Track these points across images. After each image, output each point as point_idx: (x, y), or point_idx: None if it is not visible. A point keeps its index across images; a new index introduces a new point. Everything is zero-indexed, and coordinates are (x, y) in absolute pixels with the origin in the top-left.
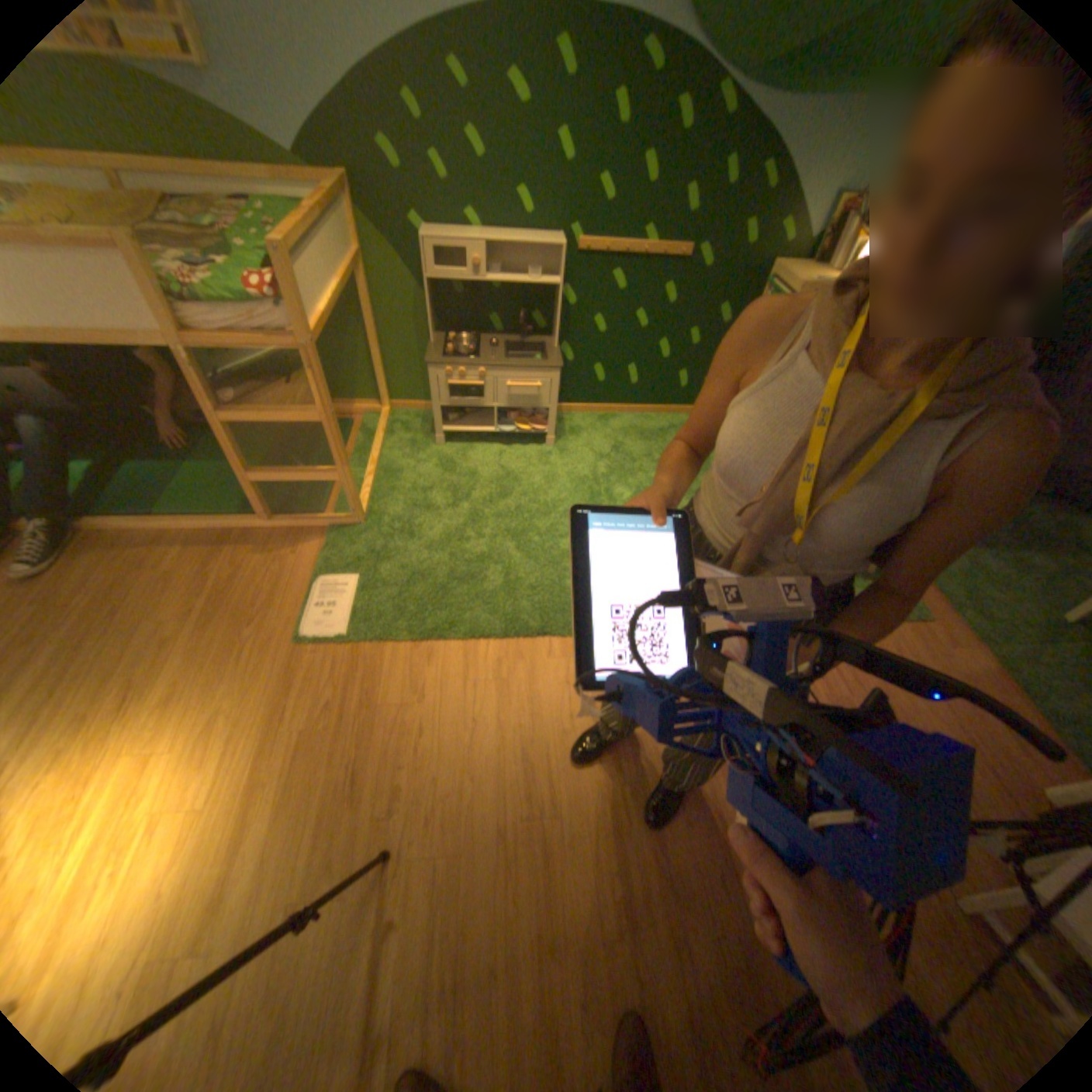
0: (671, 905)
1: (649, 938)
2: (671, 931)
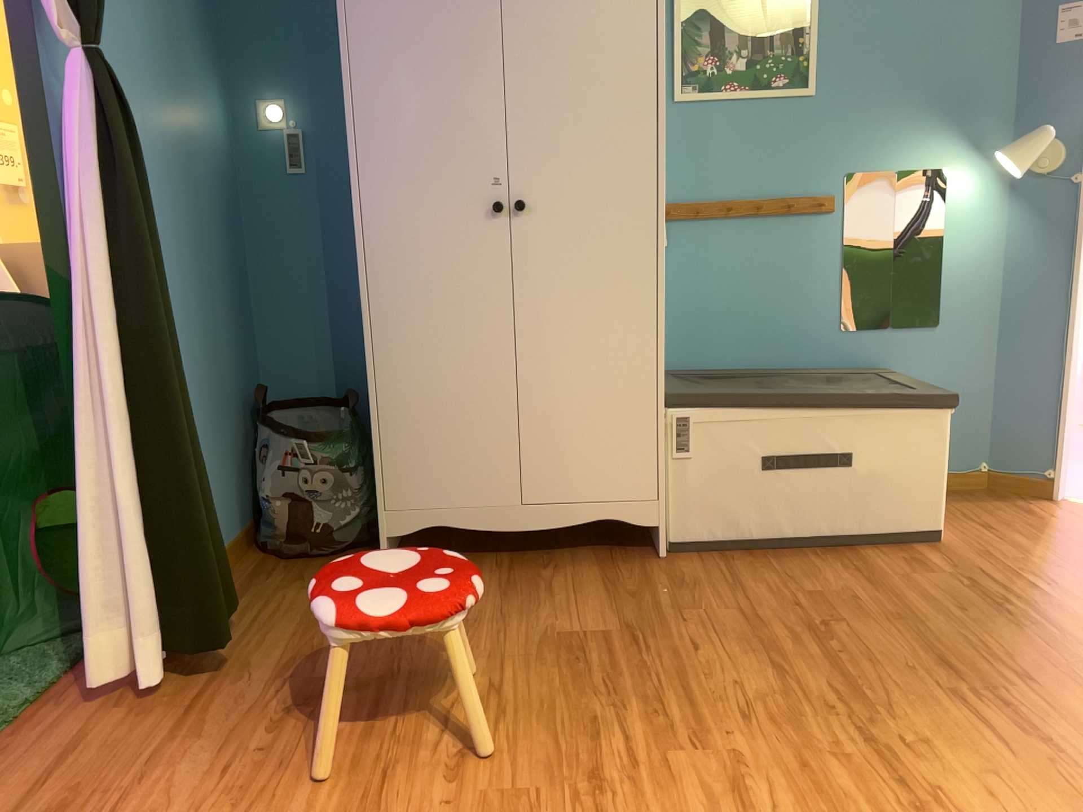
0: (752, 642)
1: (779, 627)
2: (753, 629)
